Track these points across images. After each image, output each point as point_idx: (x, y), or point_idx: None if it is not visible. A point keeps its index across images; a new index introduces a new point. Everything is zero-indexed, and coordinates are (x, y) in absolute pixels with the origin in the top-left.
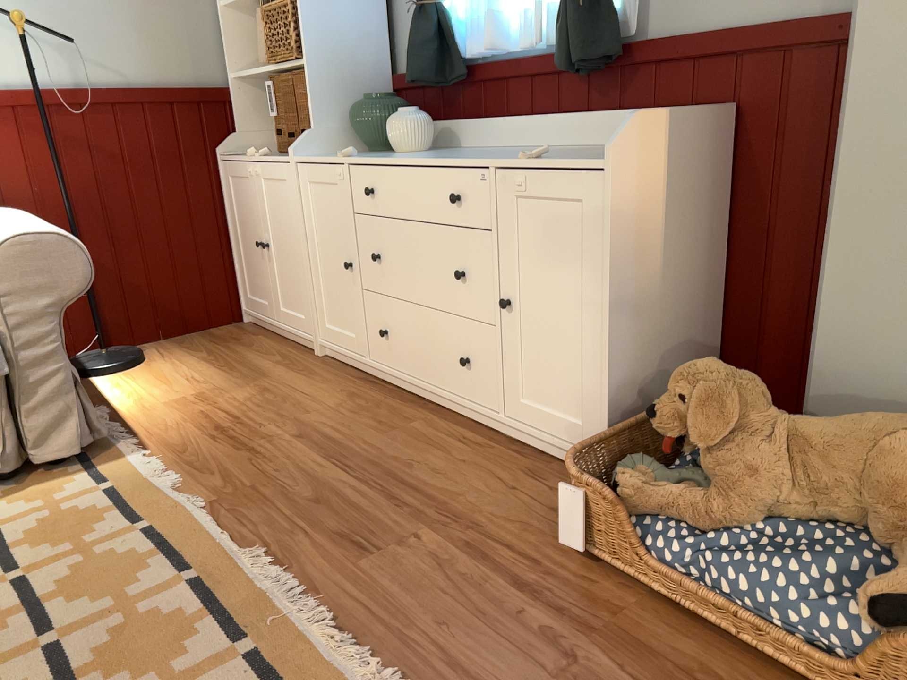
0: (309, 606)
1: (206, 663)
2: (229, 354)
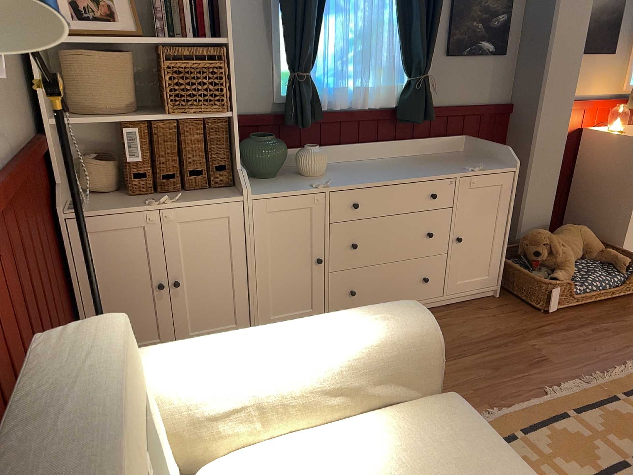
0: (588, 378)
1: None
2: None
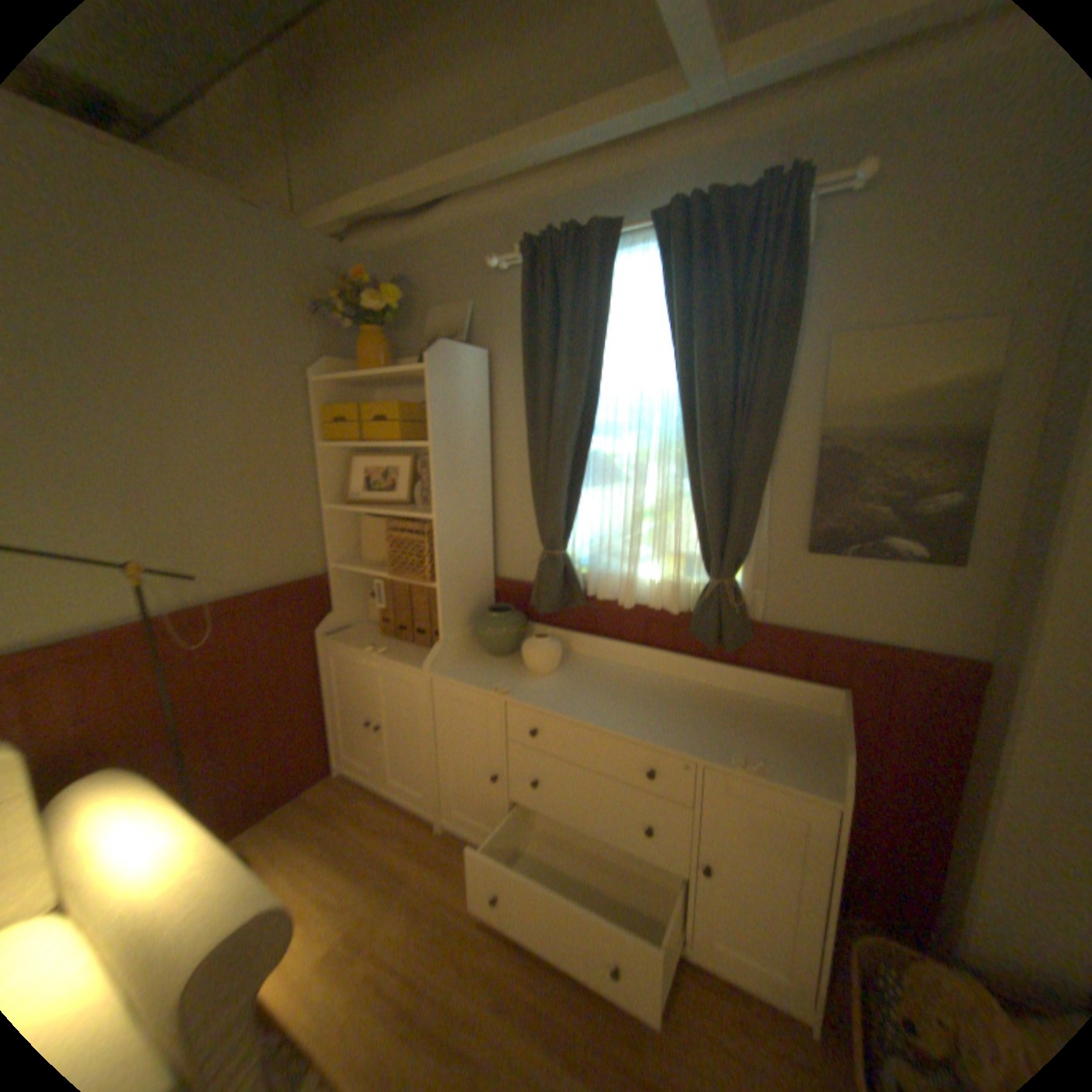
0: None
1: None
2: (344, 846)
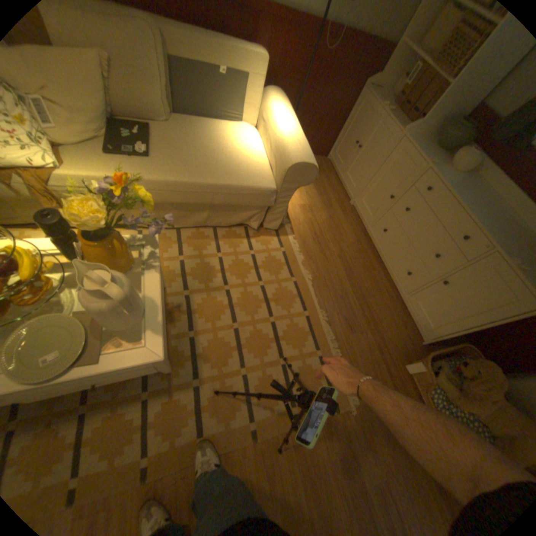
0: (335, 347)
1: (309, 354)
2: (320, 183)
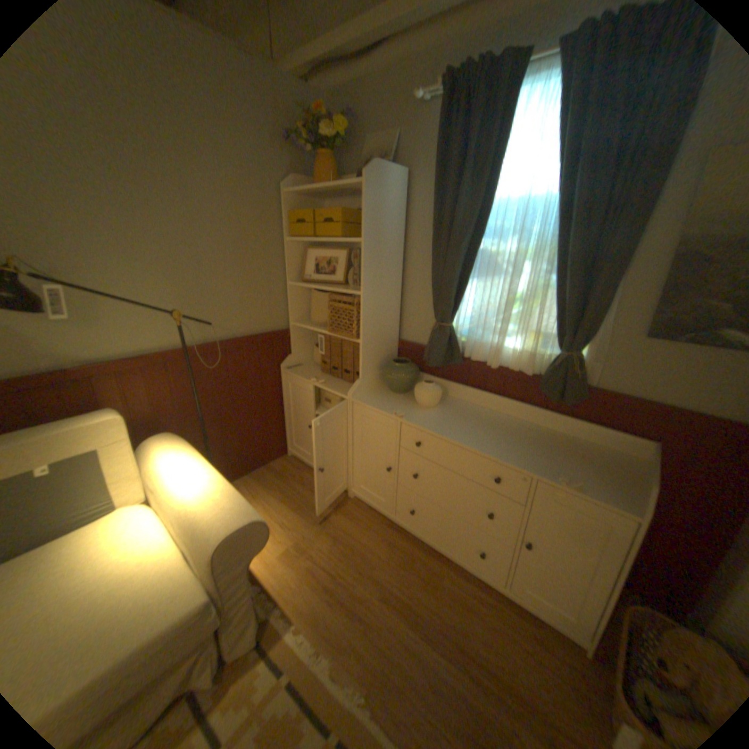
0: None
1: None
2: (295, 495)
